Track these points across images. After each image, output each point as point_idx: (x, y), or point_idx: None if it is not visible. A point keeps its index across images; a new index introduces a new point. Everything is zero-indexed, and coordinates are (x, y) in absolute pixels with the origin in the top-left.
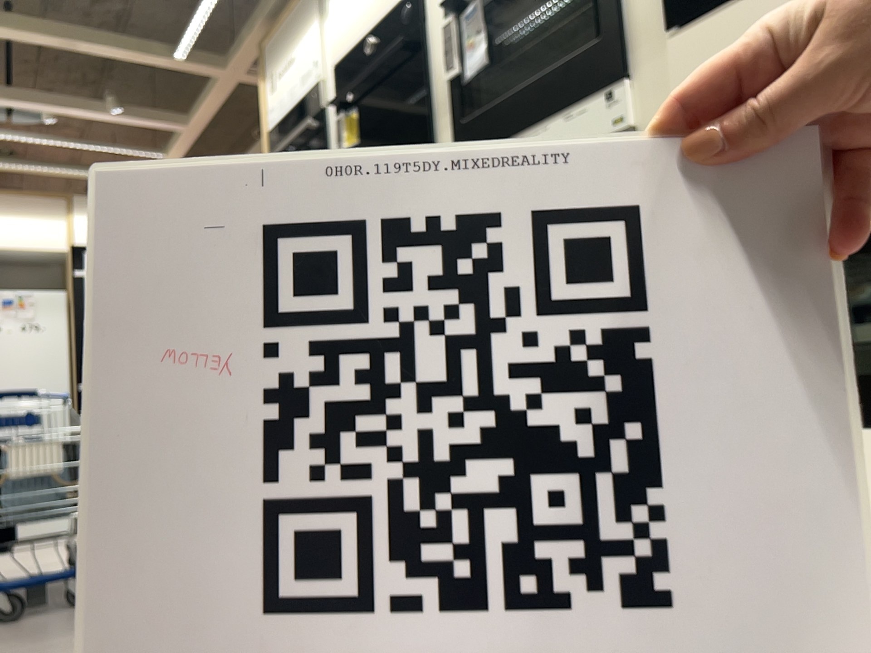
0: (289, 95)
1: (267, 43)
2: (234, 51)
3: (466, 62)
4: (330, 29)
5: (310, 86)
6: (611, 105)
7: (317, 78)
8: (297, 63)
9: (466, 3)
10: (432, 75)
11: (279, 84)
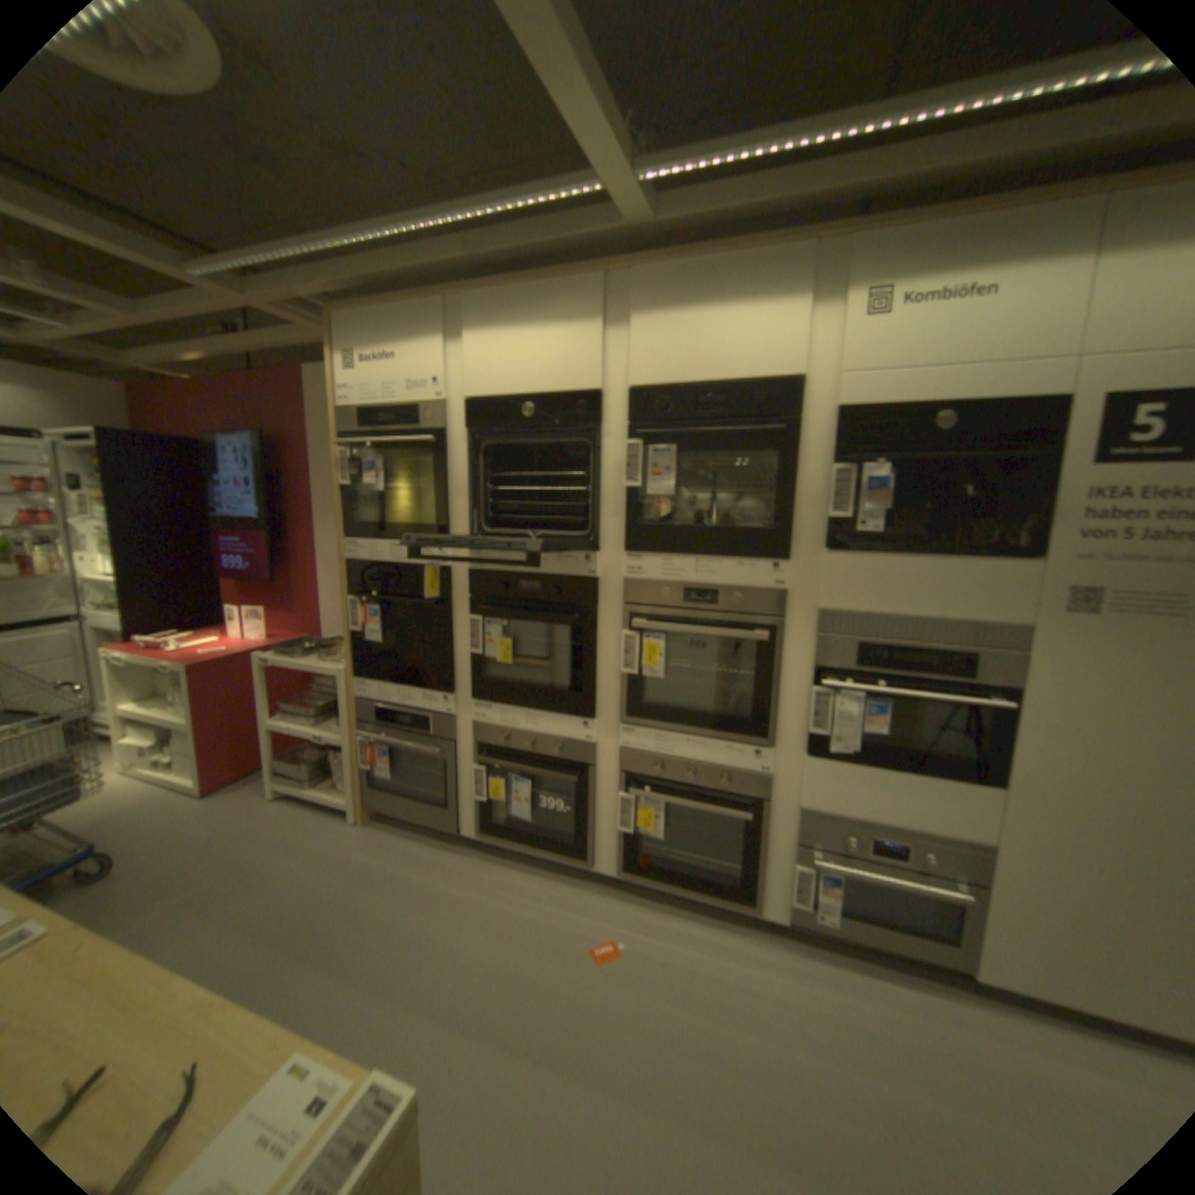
0: (382, 391)
1: (317, 297)
2: (263, 284)
3: (649, 485)
4: (460, 359)
5: (422, 399)
6: (776, 573)
7: (436, 397)
8: (399, 364)
9: (655, 440)
10: (603, 471)
11: (362, 368)
